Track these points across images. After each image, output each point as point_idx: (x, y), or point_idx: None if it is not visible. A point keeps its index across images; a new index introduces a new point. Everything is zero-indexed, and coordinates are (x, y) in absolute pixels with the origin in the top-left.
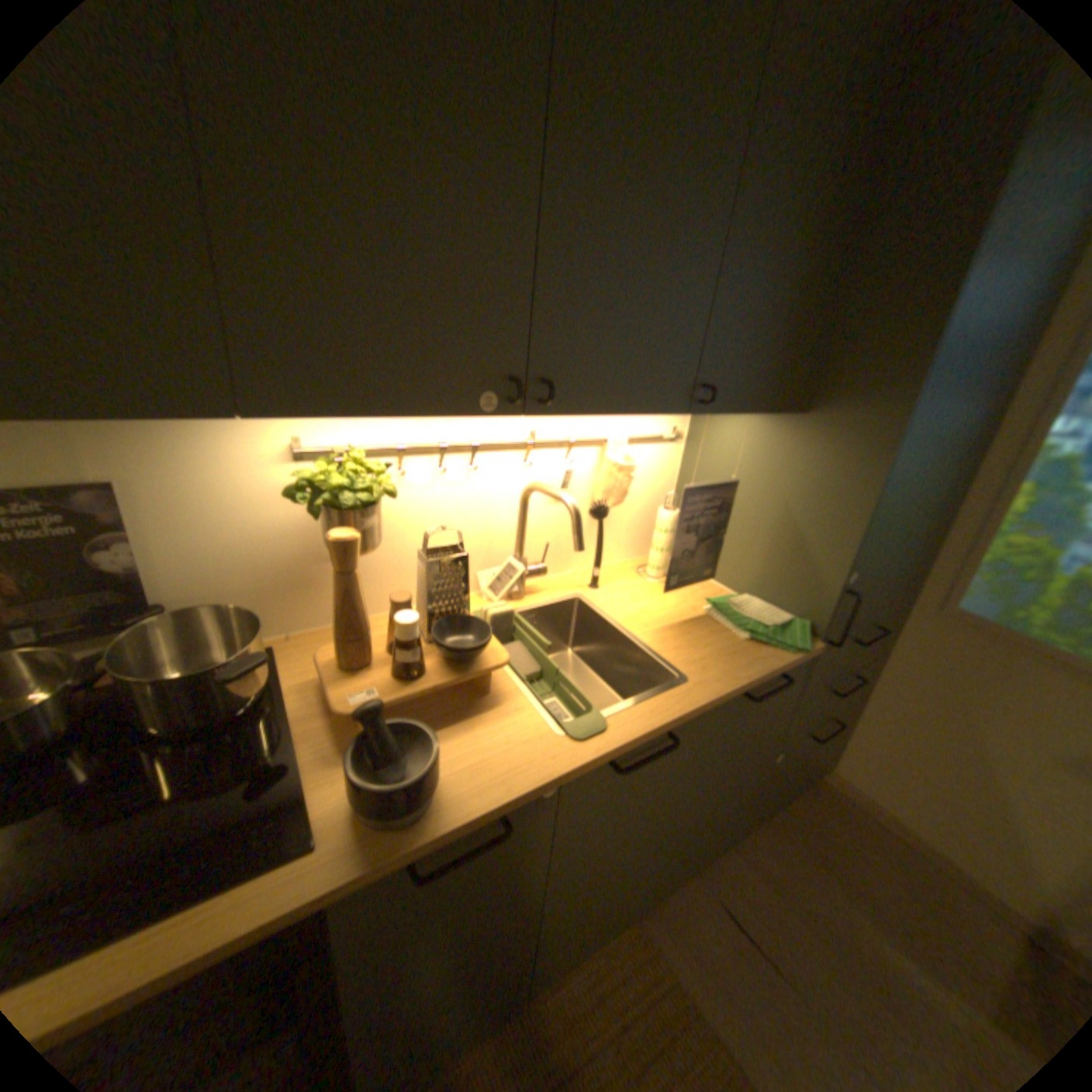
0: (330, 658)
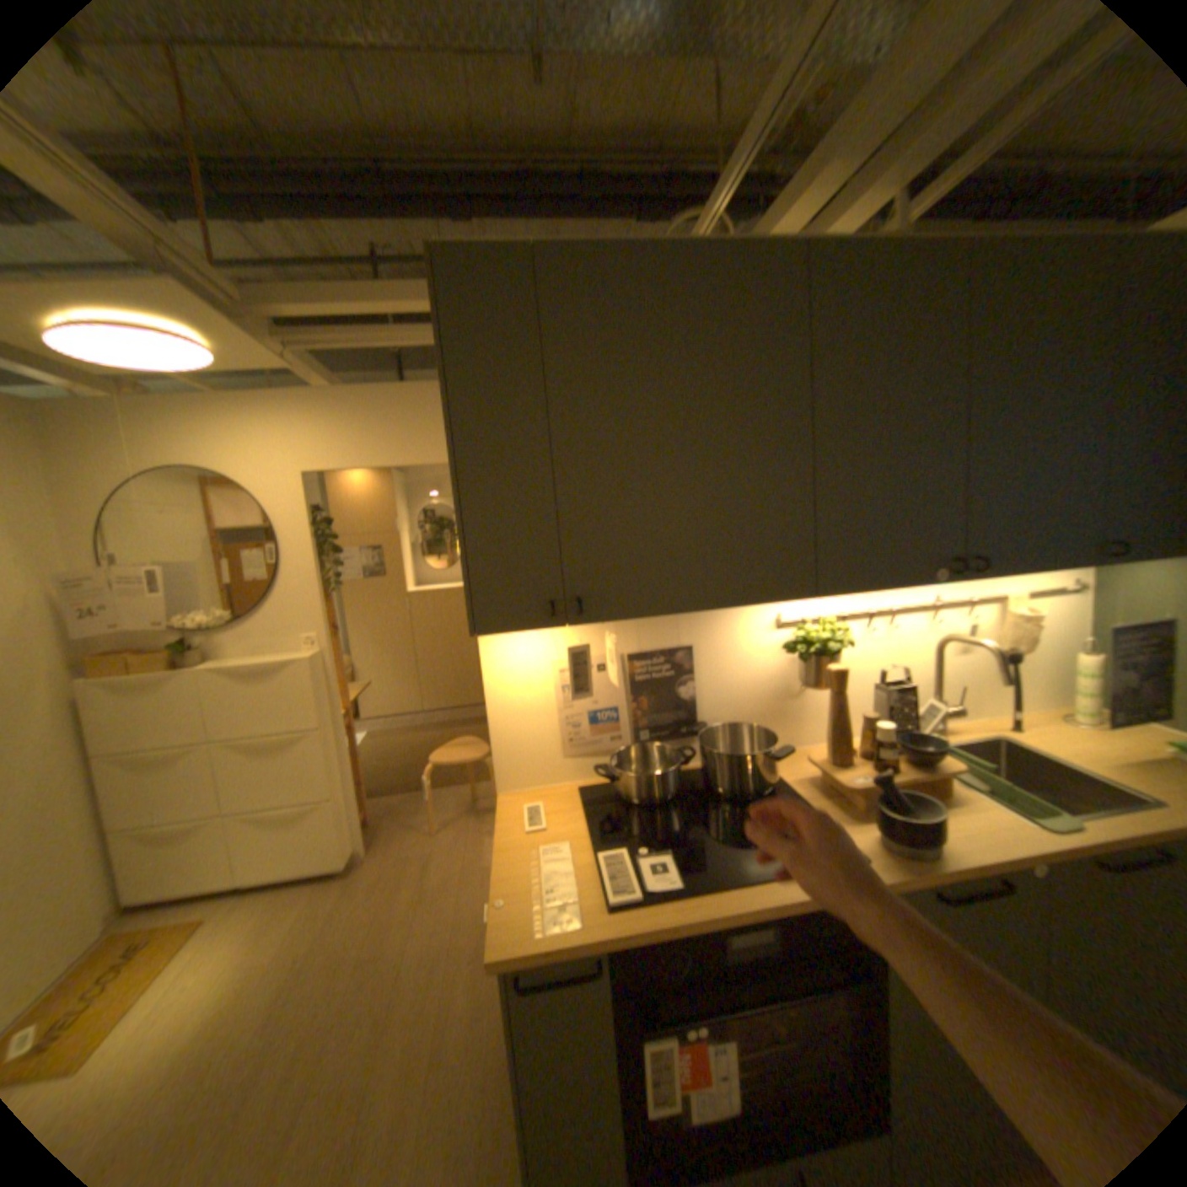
0: (820, 760)
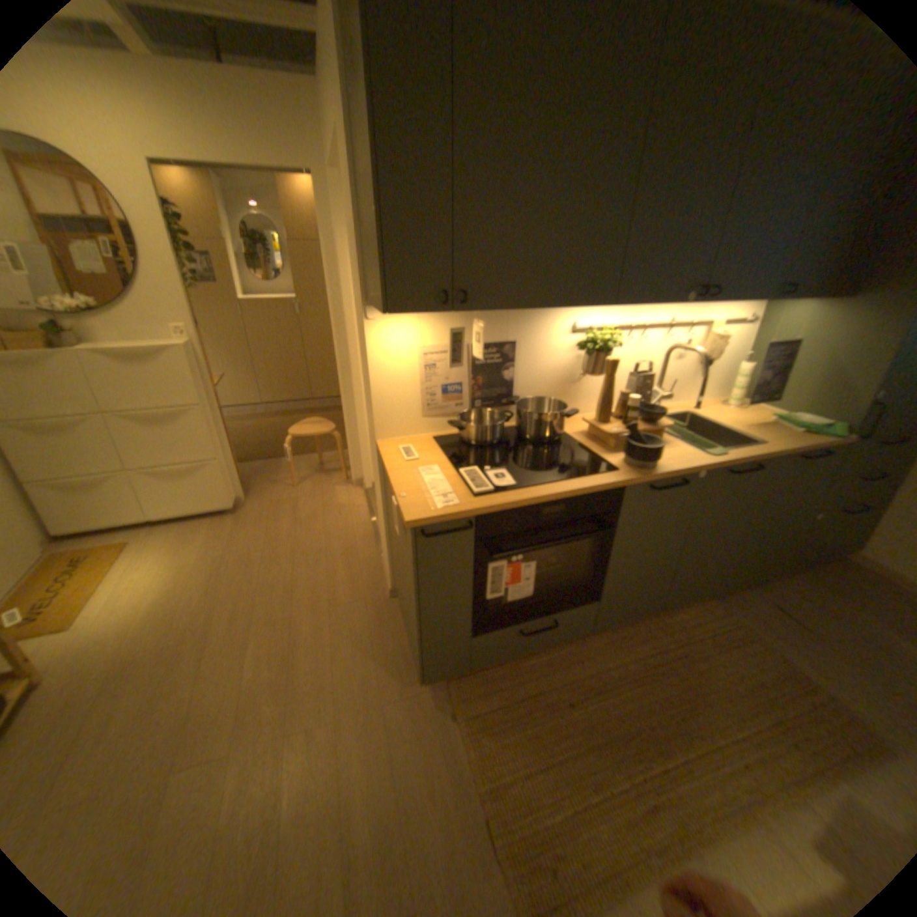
0: (589, 419)
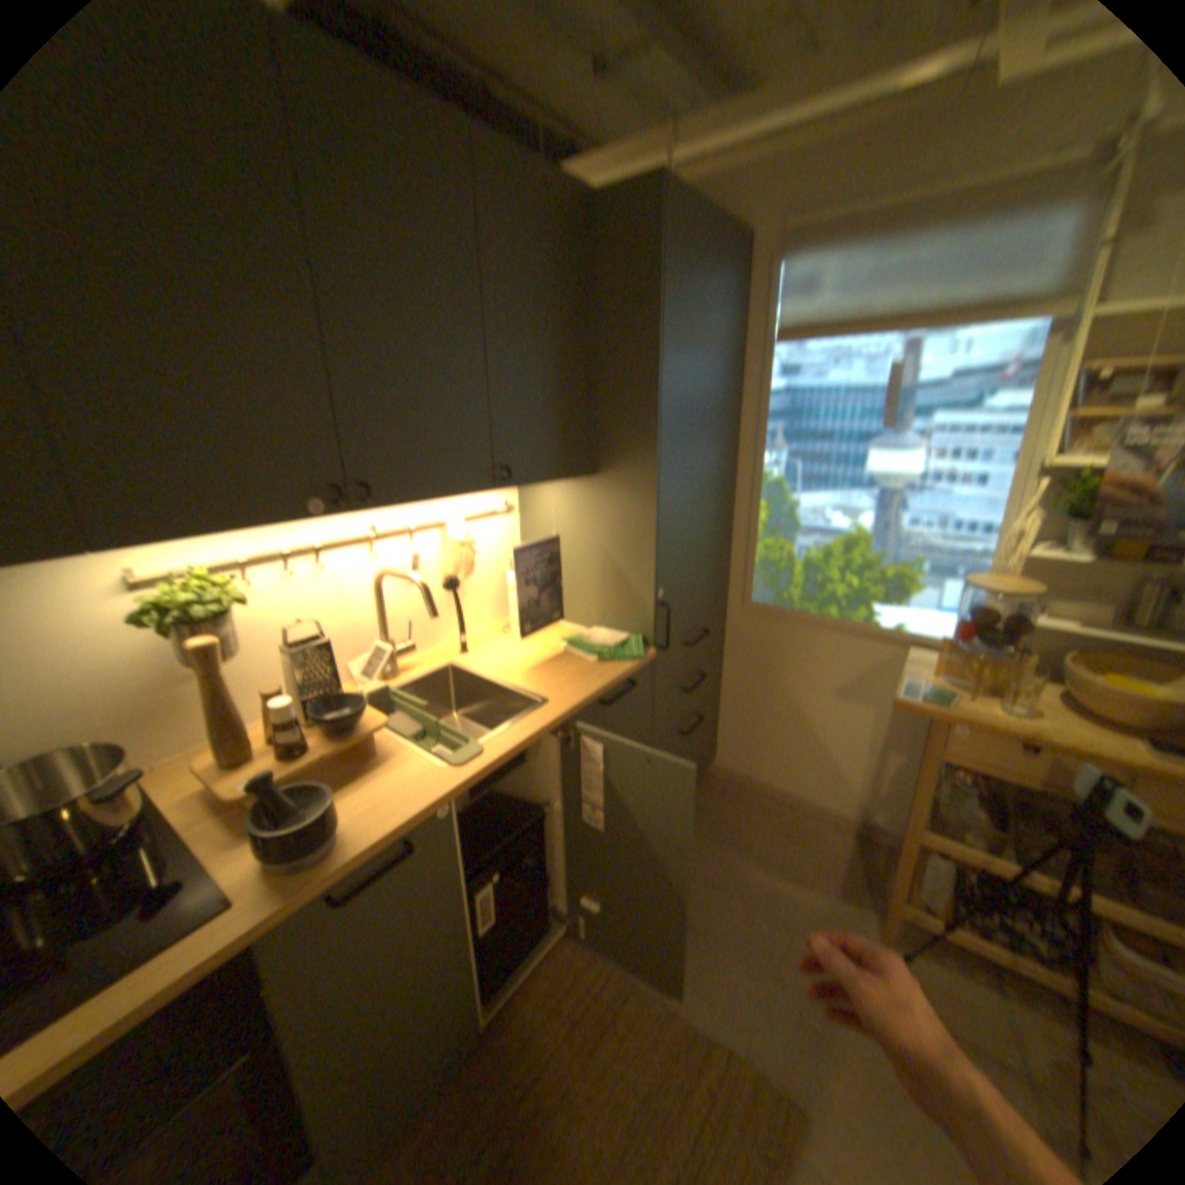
0: (209, 765)
